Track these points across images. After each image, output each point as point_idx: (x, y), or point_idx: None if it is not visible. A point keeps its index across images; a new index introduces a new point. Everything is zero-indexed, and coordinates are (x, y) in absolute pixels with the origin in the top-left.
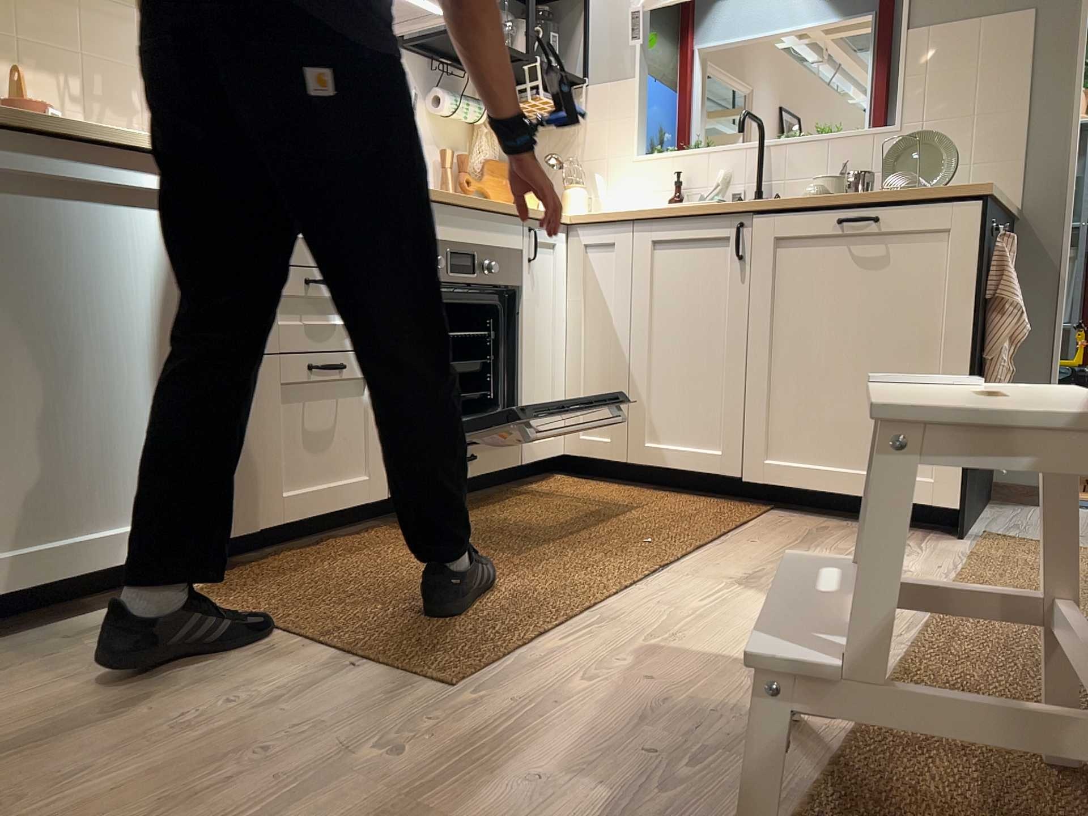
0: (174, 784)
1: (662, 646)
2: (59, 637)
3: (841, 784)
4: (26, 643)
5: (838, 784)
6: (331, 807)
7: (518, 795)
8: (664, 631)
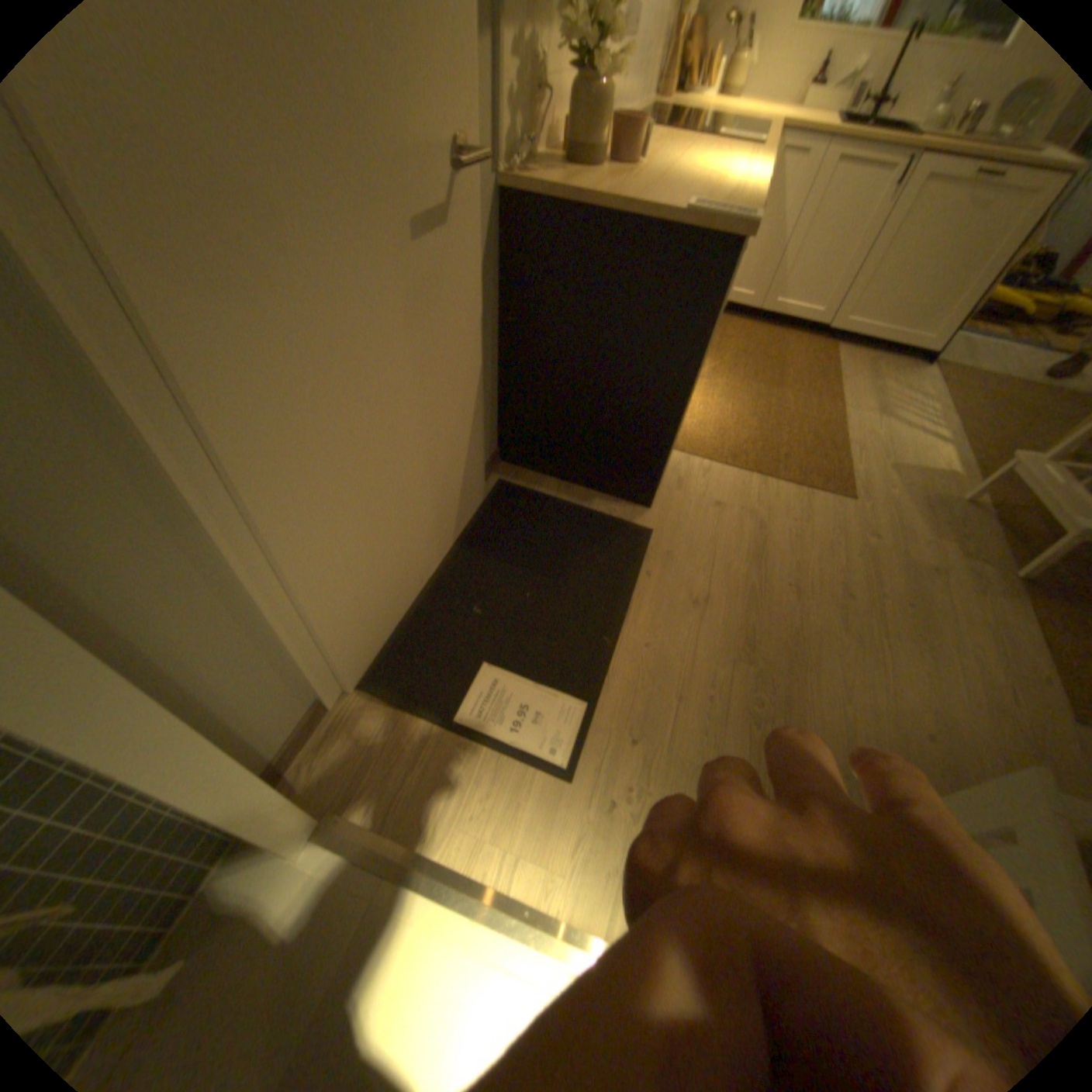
0: (830, 560)
1: (894, 460)
2: (670, 486)
3: (1006, 526)
4: (664, 493)
5: (1006, 526)
6: (886, 560)
7: (929, 546)
8: (886, 450)
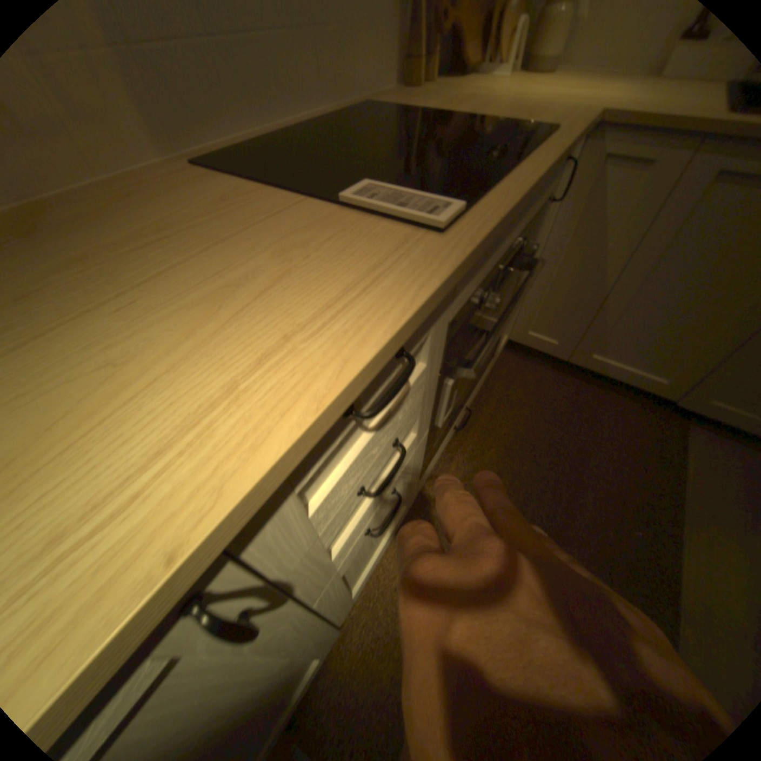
0: None
1: None
2: None
3: None
4: None
5: None
6: None
7: None
8: None
